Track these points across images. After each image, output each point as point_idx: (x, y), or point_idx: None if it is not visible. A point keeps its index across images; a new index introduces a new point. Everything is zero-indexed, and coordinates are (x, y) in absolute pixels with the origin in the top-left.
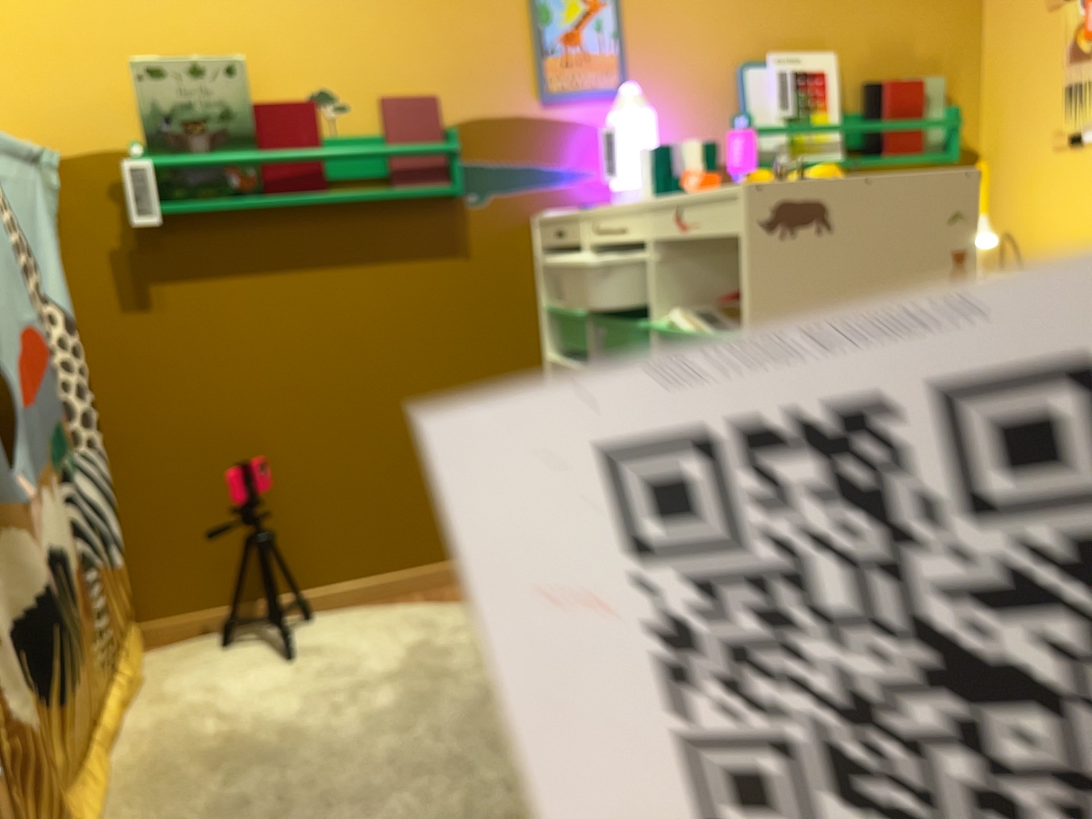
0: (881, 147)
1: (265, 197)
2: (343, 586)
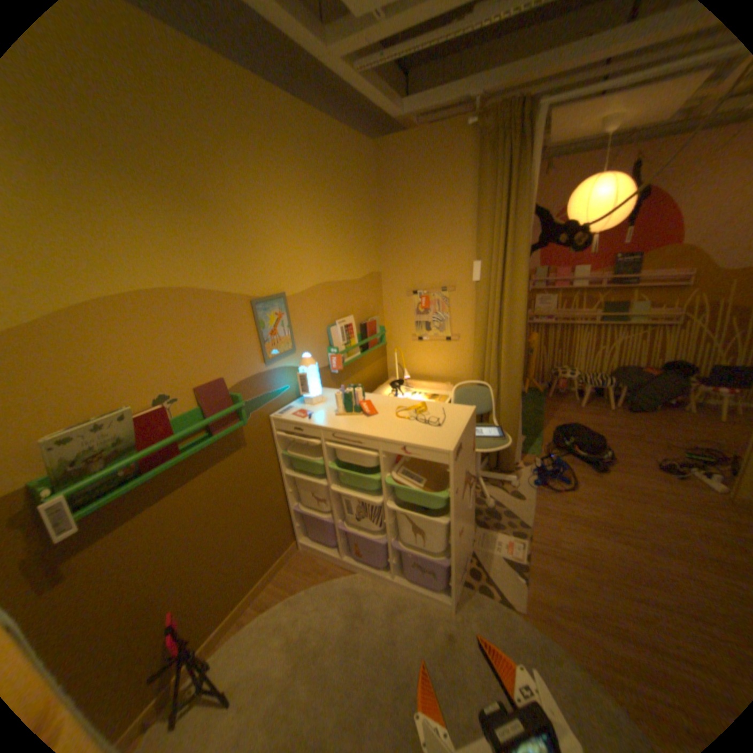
0: (367, 345)
1: (143, 473)
2: (214, 633)
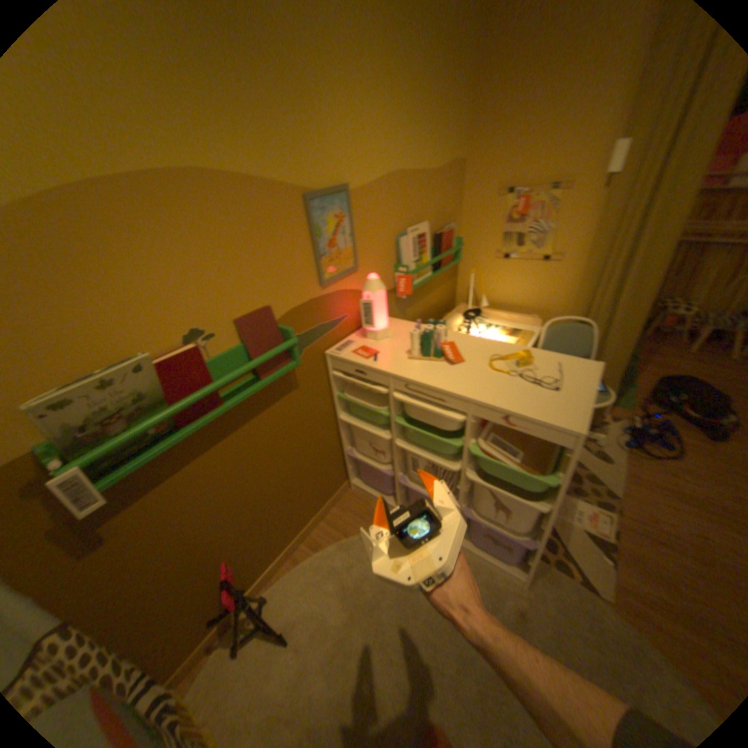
0: (441, 262)
1: (180, 426)
2: (269, 568)
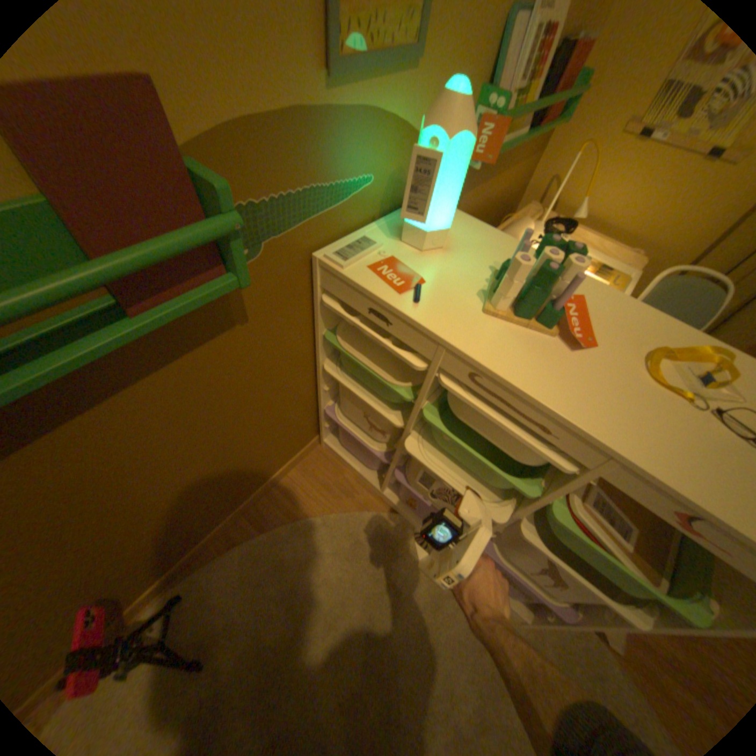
0: (546, 113)
1: None
2: (189, 554)
